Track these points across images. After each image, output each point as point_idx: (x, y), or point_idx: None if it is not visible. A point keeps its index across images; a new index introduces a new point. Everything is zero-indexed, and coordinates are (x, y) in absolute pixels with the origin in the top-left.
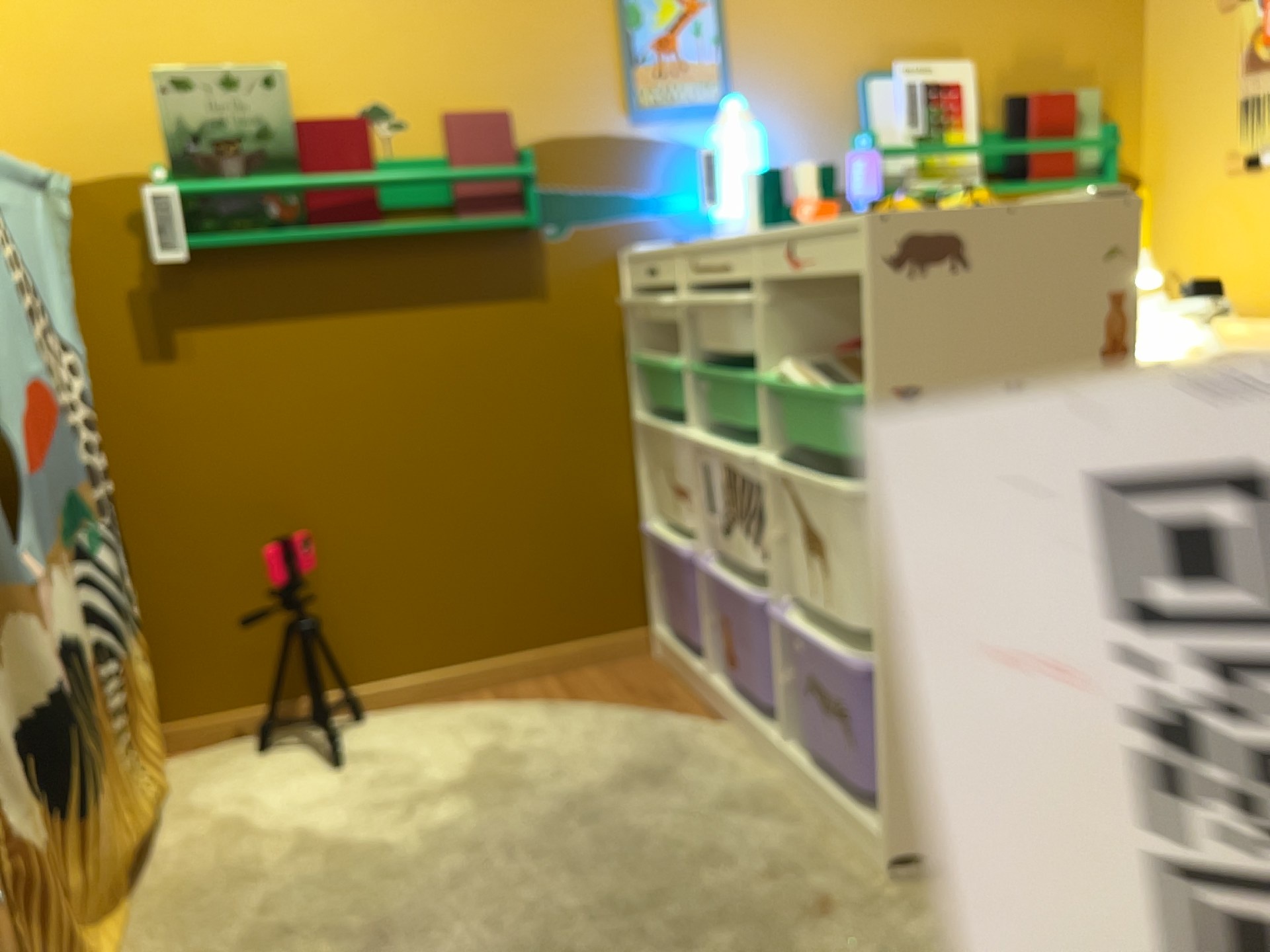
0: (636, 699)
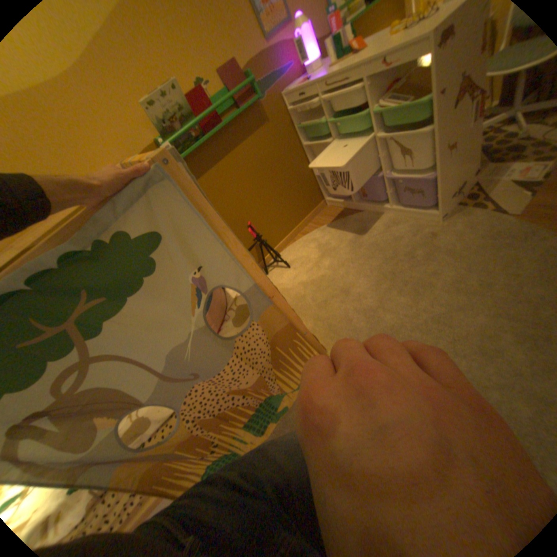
0: (336, 216)
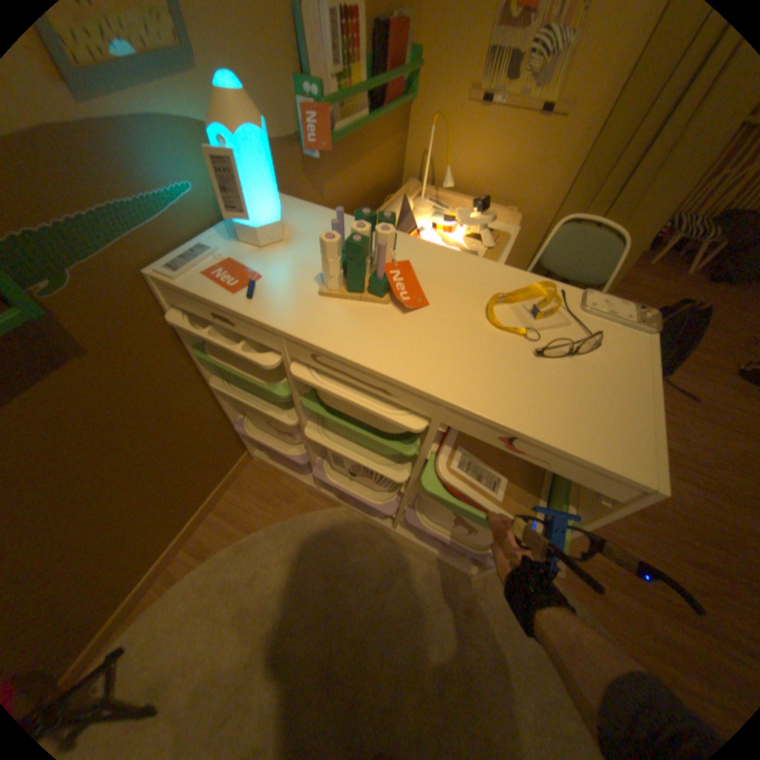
0: (277, 506)
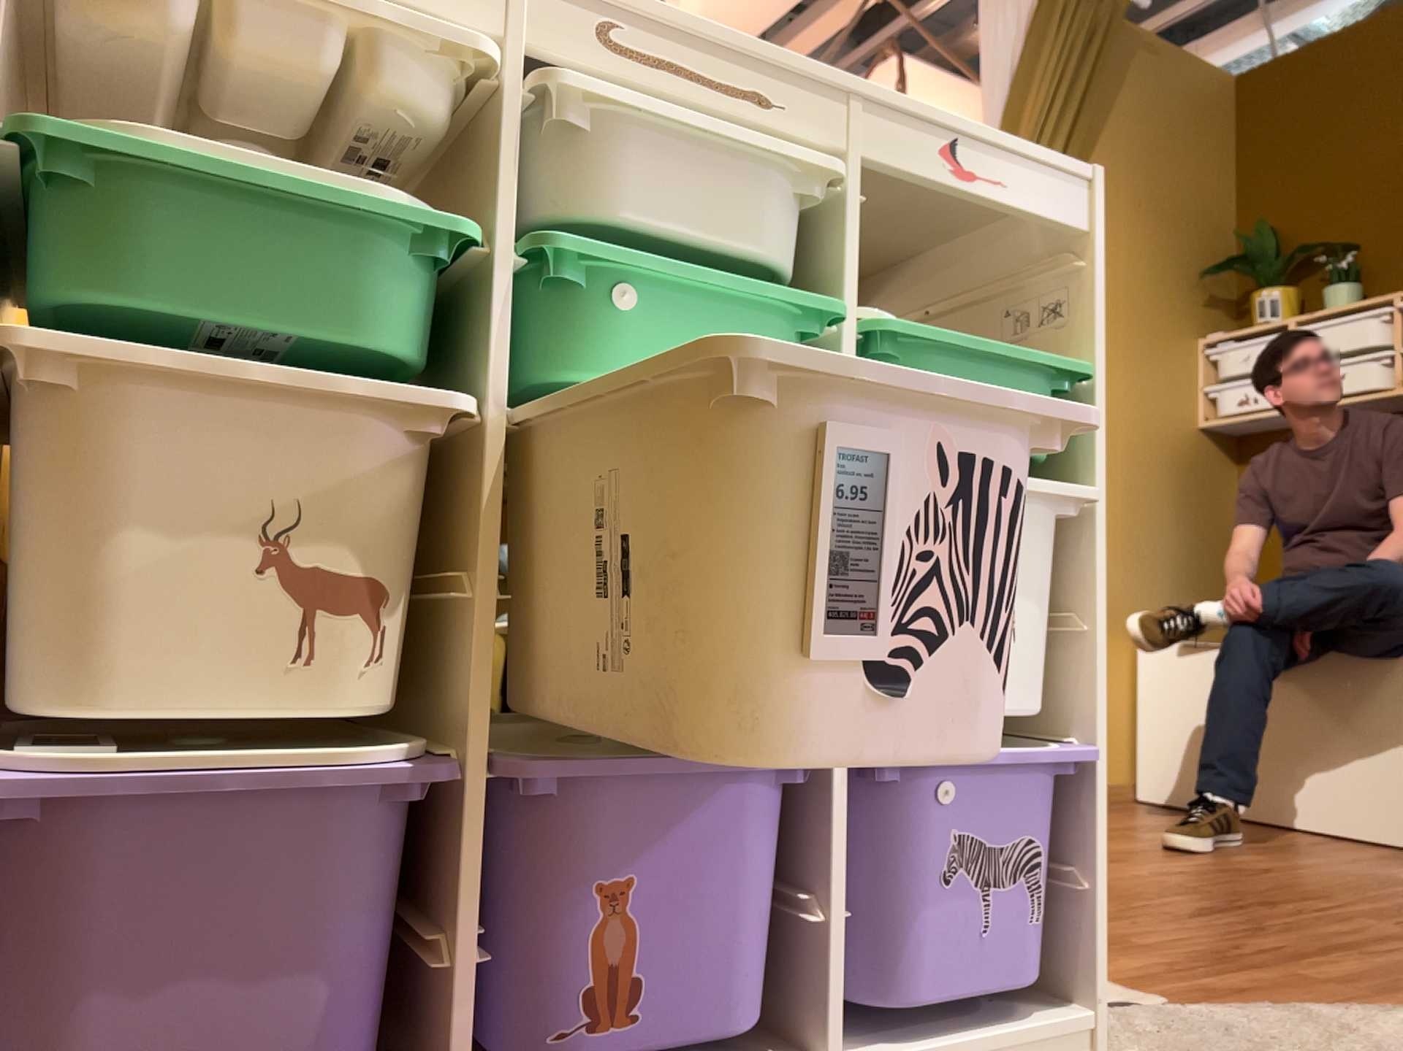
0: None
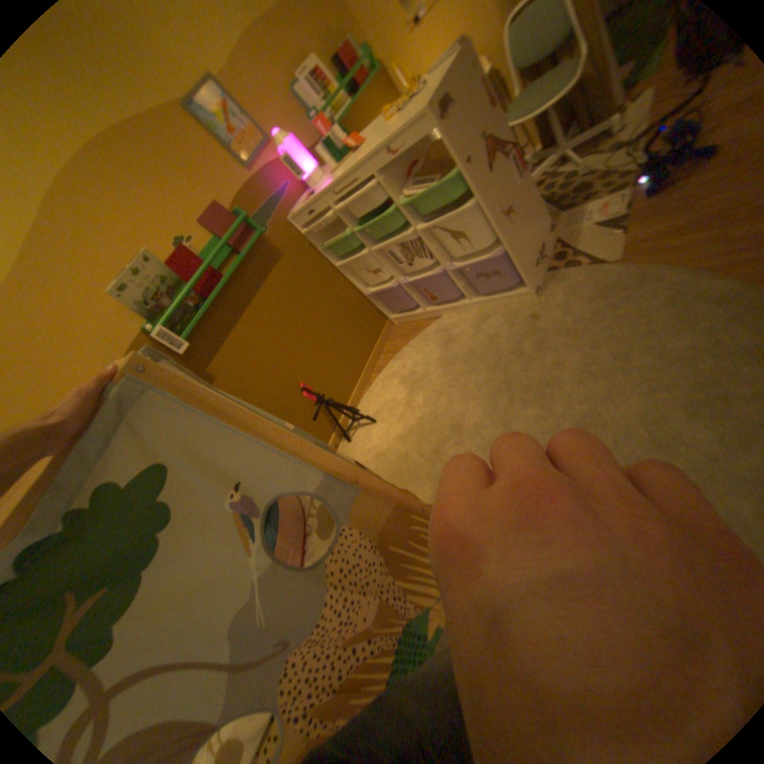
0: (411, 335)
